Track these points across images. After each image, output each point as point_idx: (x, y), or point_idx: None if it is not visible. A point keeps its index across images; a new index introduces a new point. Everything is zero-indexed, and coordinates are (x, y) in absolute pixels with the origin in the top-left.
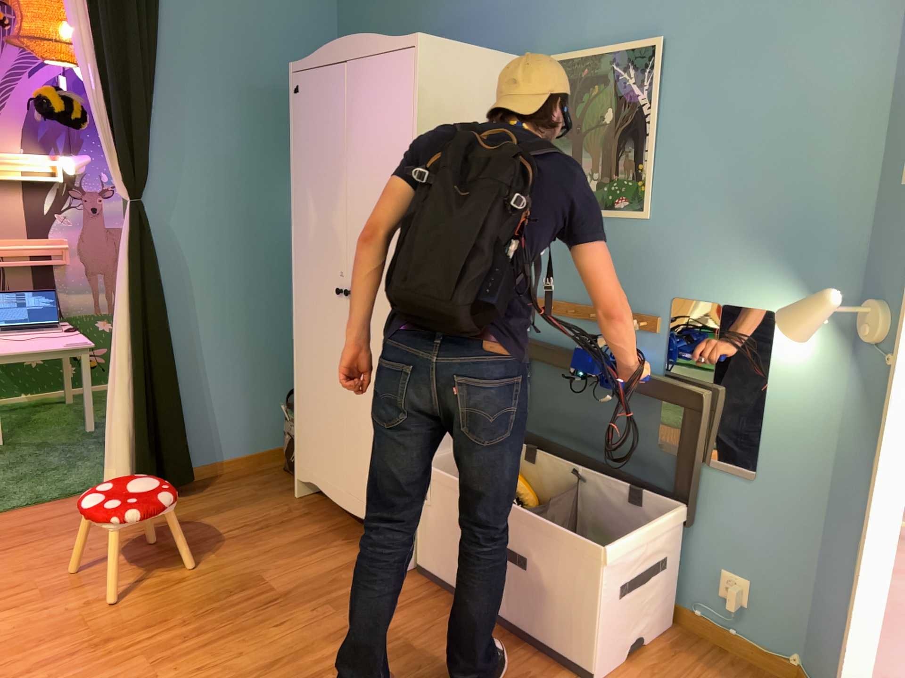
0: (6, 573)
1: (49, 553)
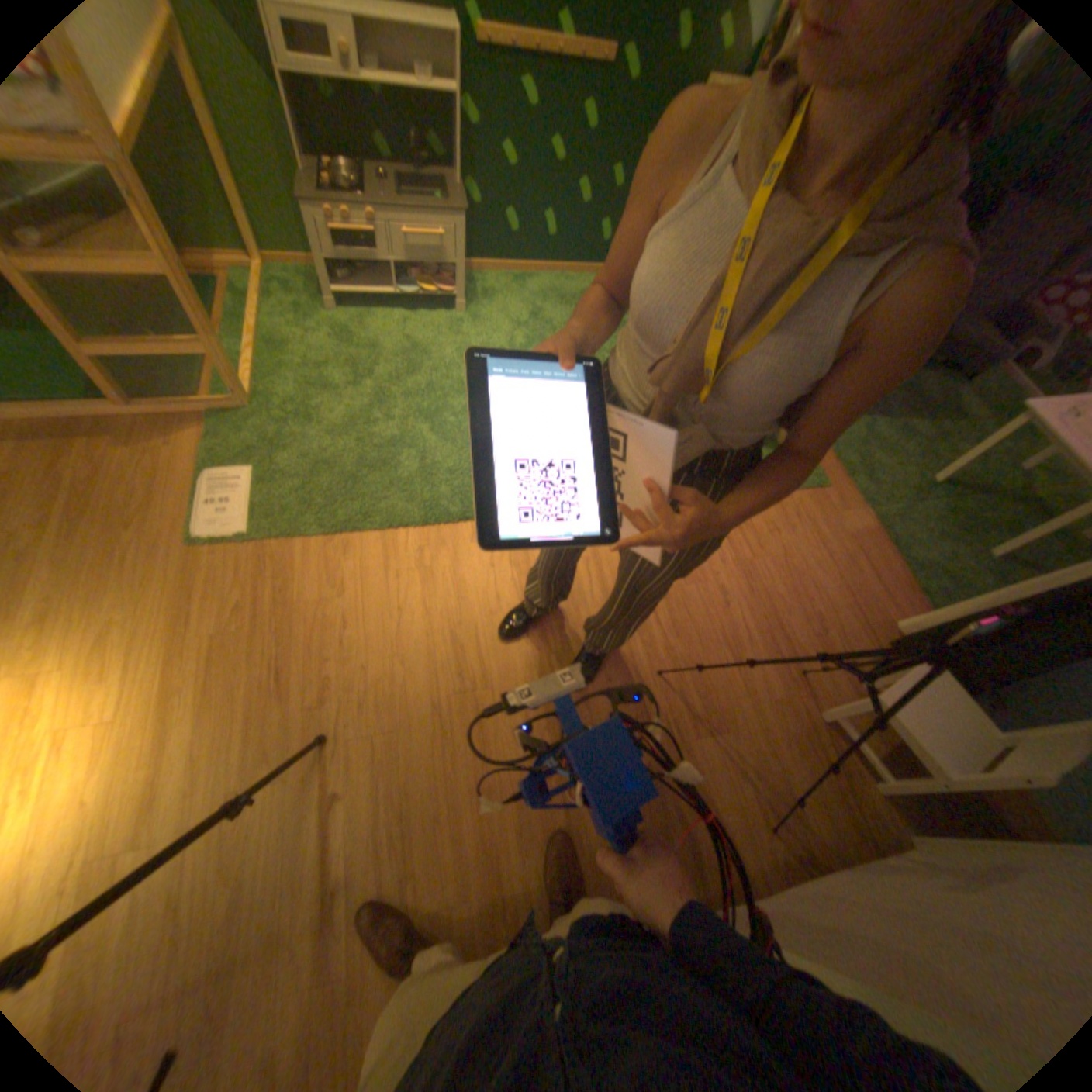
0: (779, 546)
1: (807, 574)
